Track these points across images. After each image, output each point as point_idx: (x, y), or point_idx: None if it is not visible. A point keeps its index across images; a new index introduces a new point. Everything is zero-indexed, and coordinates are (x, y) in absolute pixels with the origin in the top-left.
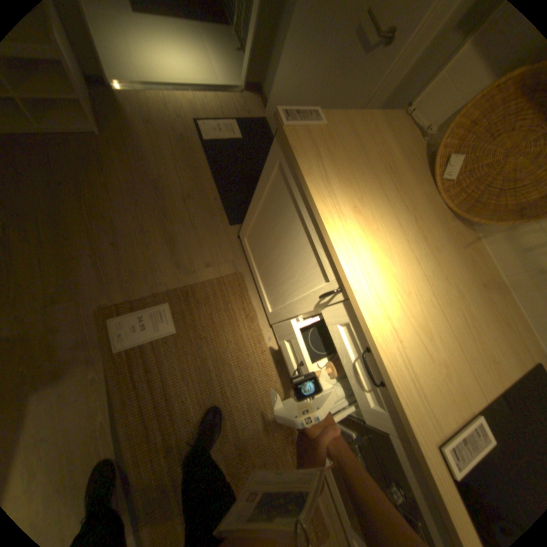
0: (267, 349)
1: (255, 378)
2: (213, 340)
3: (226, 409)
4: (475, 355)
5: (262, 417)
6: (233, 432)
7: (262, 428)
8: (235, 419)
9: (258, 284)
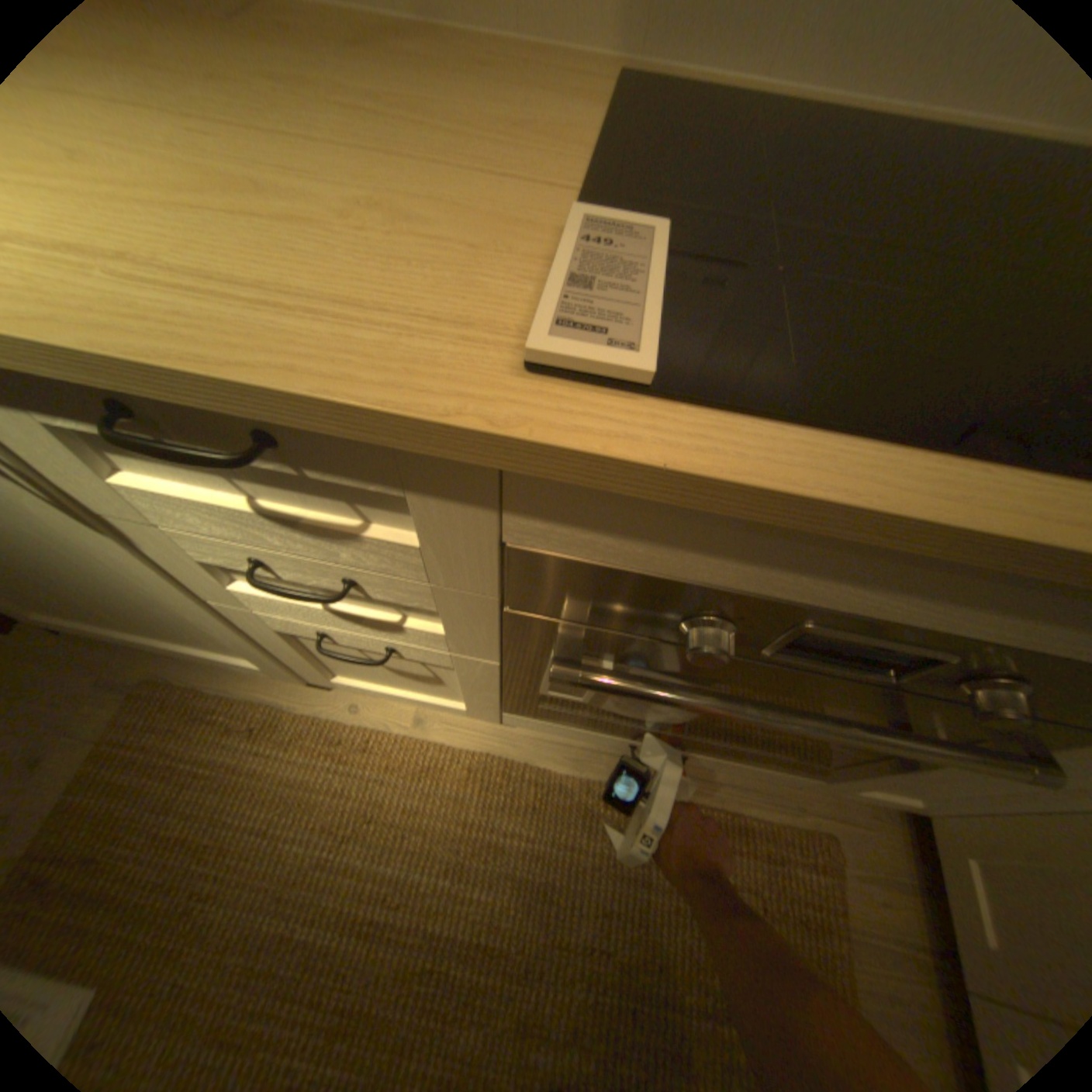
0: (367, 727)
1: (402, 805)
2: (220, 869)
3: (410, 942)
4: (445, 135)
5: (501, 845)
6: (478, 956)
7: (523, 861)
8: (451, 929)
9: (177, 651)
